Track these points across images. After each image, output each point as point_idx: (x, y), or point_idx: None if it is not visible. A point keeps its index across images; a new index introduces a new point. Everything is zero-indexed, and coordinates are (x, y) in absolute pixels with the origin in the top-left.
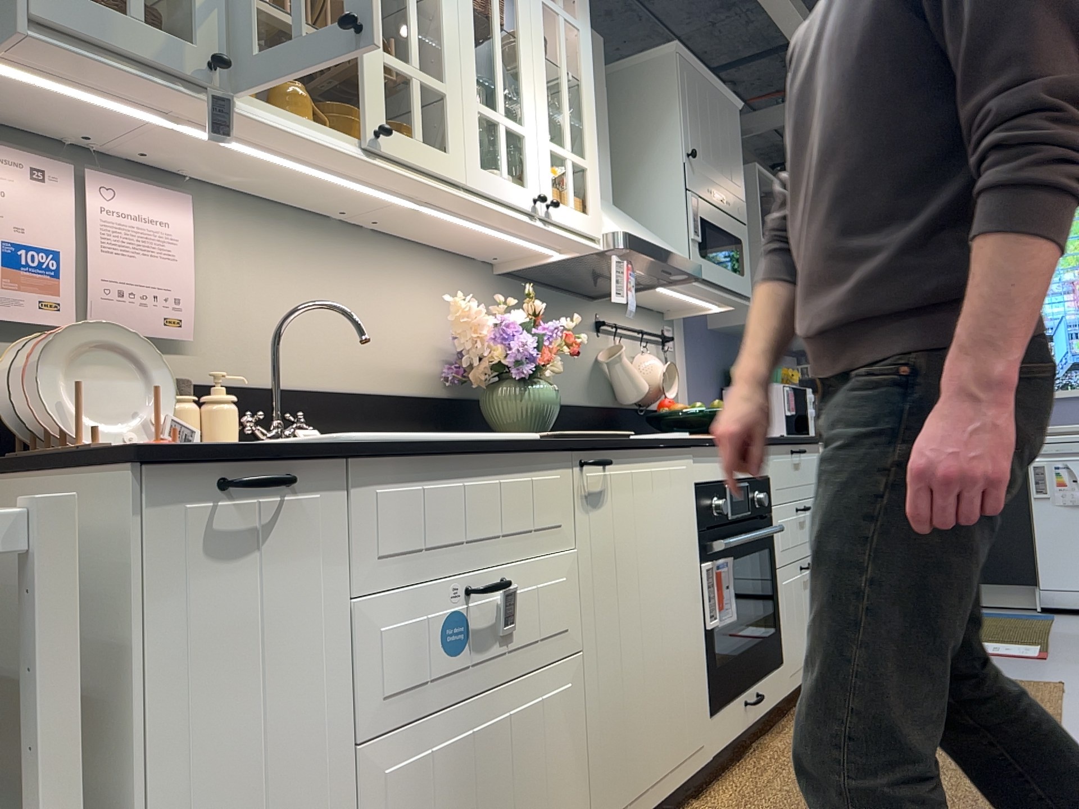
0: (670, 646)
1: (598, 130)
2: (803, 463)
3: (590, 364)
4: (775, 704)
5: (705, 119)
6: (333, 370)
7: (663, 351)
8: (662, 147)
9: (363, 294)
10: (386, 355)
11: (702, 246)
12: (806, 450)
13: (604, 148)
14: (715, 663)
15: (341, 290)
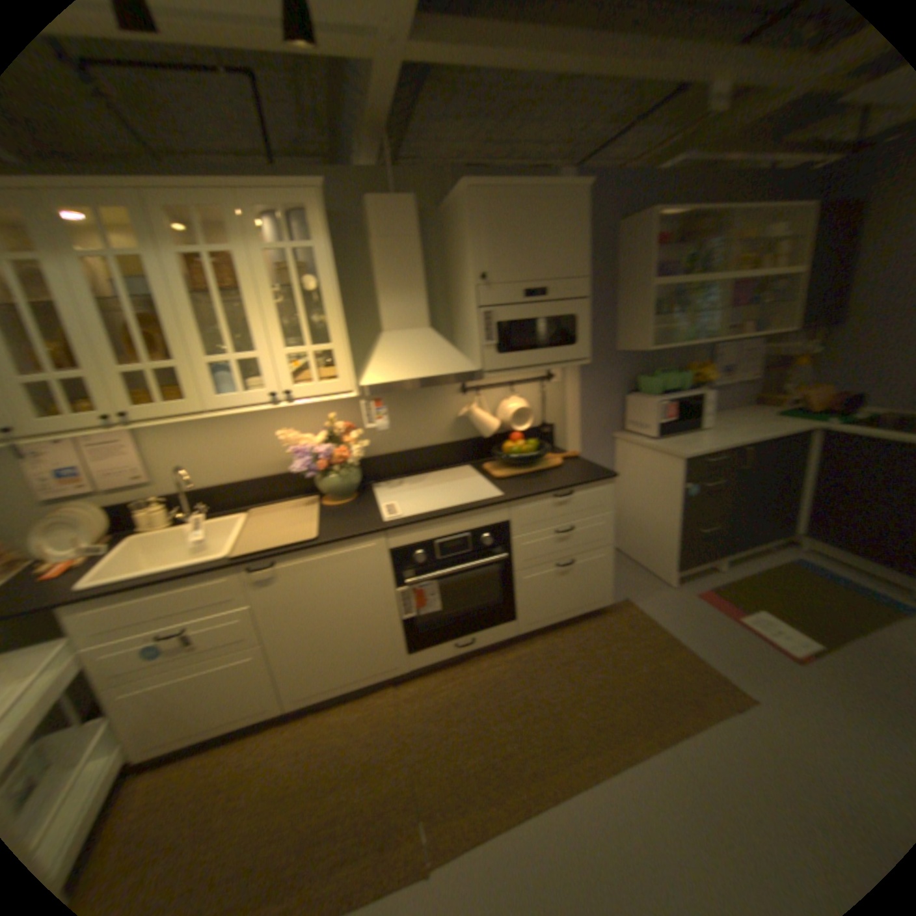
0: (359, 631)
1: (407, 278)
2: (575, 499)
3: (453, 417)
4: (502, 641)
5: (516, 228)
6: (239, 471)
7: (542, 387)
8: (470, 270)
9: (251, 431)
10: (273, 456)
11: (503, 344)
12: (571, 494)
13: (416, 288)
14: (419, 630)
15: (237, 433)
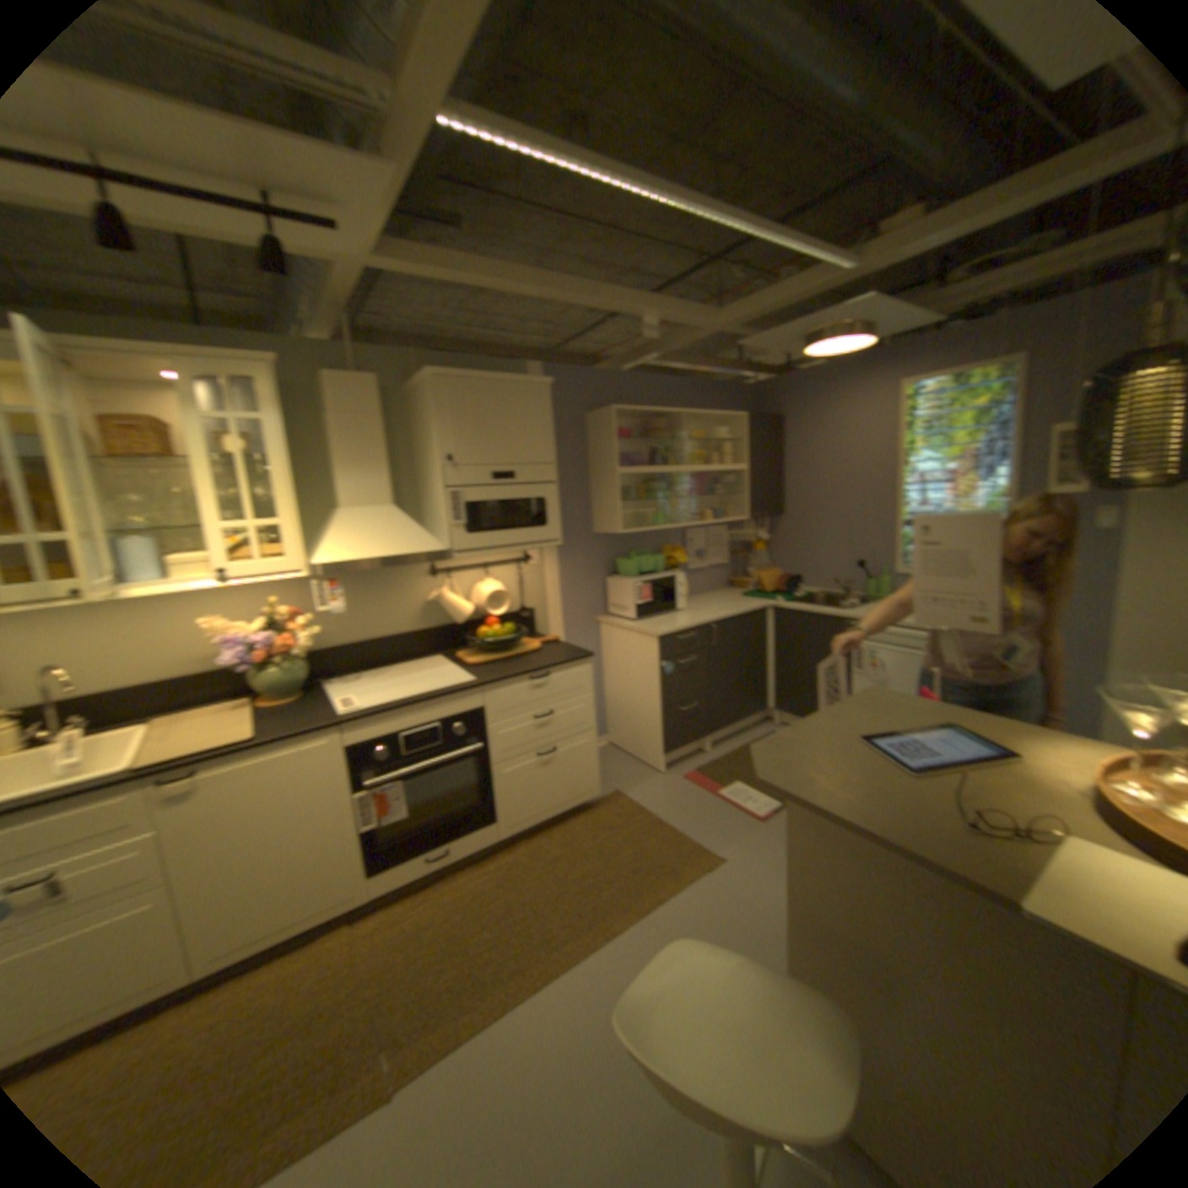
0: (296, 855)
1: (362, 454)
2: (548, 681)
3: (417, 602)
4: (477, 850)
5: (476, 416)
6: (126, 674)
7: (515, 569)
8: (430, 451)
9: (148, 622)
10: (177, 653)
11: (467, 524)
12: (544, 675)
13: (371, 465)
14: (375, 847)
15: (126, 625)
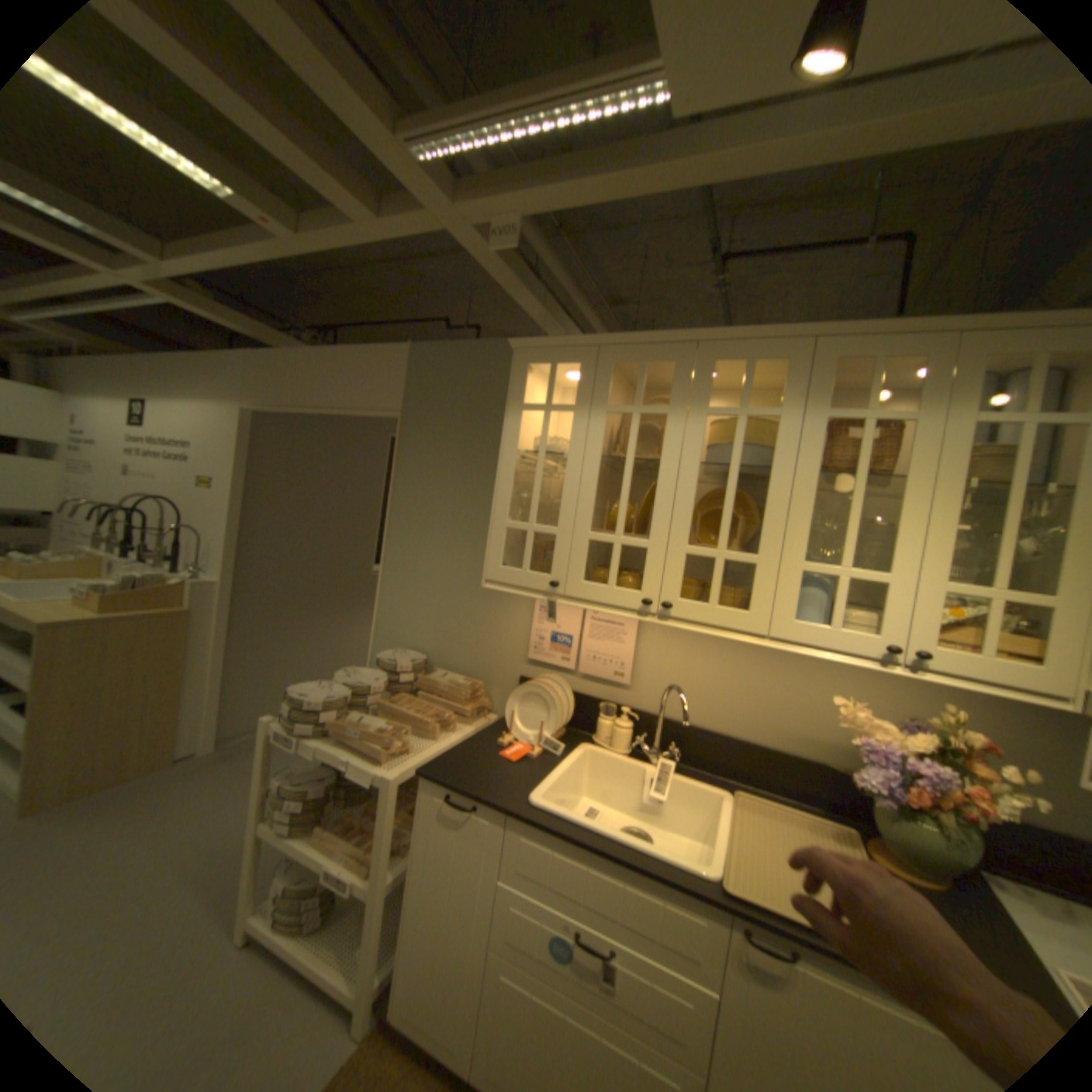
0: None
1: None
2: None
3: None
4: None
5: None
6: (734, 723)
7: None
8: None
9: (777, 674)
10: (793, 724)
11: None
12: None
13: None
14: None
15: (754, 669)
